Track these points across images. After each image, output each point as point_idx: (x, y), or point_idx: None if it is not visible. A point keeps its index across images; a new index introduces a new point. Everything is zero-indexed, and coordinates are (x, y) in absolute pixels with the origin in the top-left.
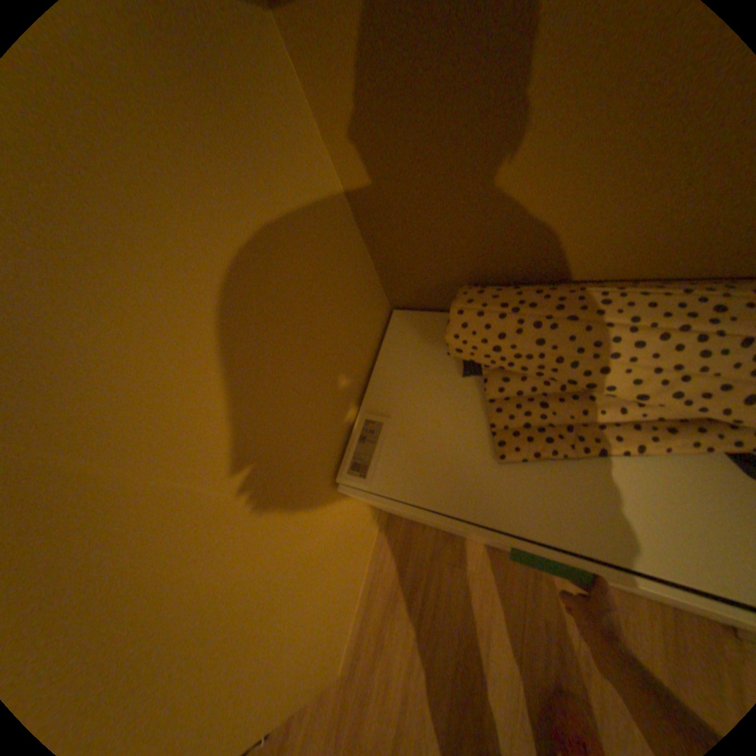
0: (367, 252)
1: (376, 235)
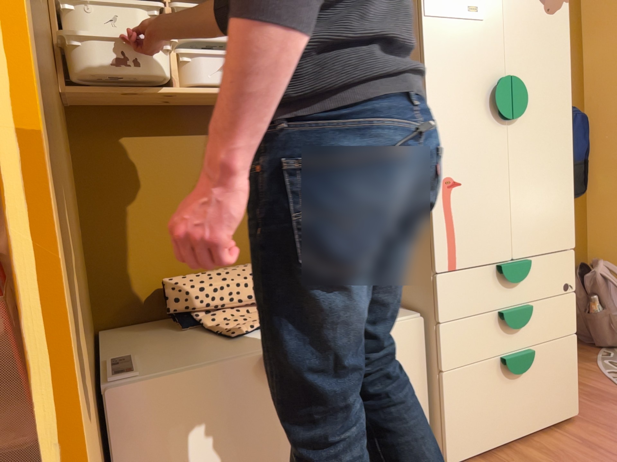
0: (87, 271)
1: (98, 256)
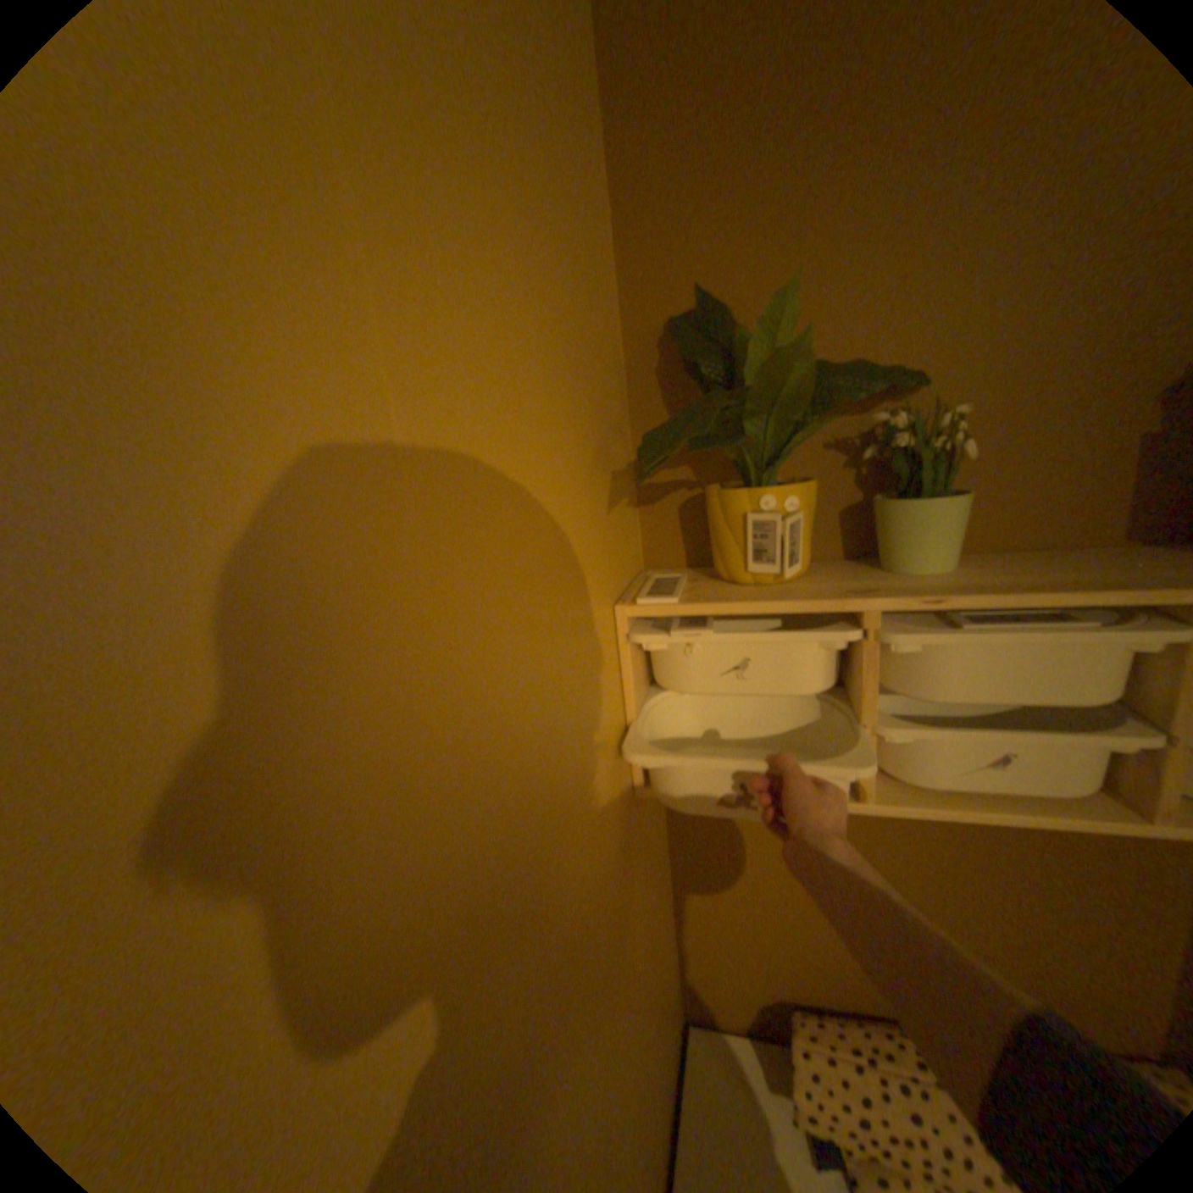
0: (677, 946)
1: (693, 931)
